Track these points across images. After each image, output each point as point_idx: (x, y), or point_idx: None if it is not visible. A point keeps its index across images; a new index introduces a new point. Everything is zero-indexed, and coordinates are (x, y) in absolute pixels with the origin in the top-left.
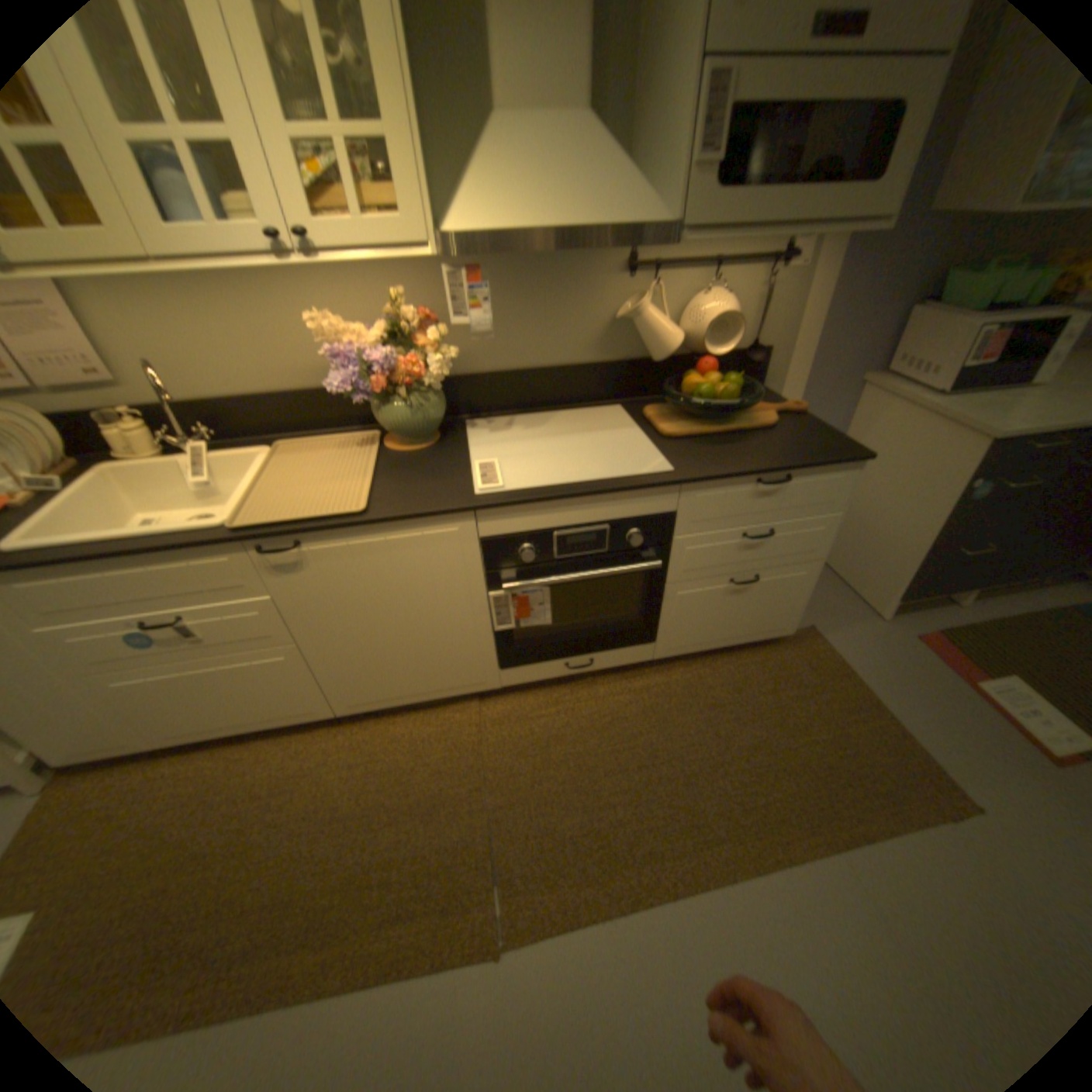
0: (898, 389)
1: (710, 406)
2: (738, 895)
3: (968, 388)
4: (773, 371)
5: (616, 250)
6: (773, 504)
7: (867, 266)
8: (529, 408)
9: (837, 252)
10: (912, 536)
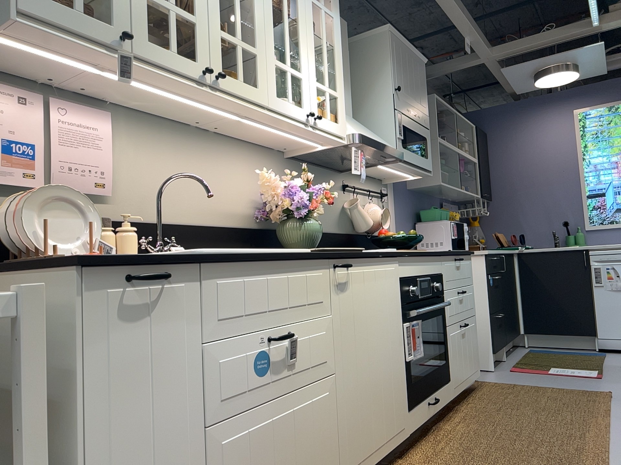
0: None
1: (406, 242)
2: (616, 440)
3: None
4: None
5: (340, 179)
6: (460, 274)
7: (401, 206)
8: None
9: (393, 198)
10: (478, 315)
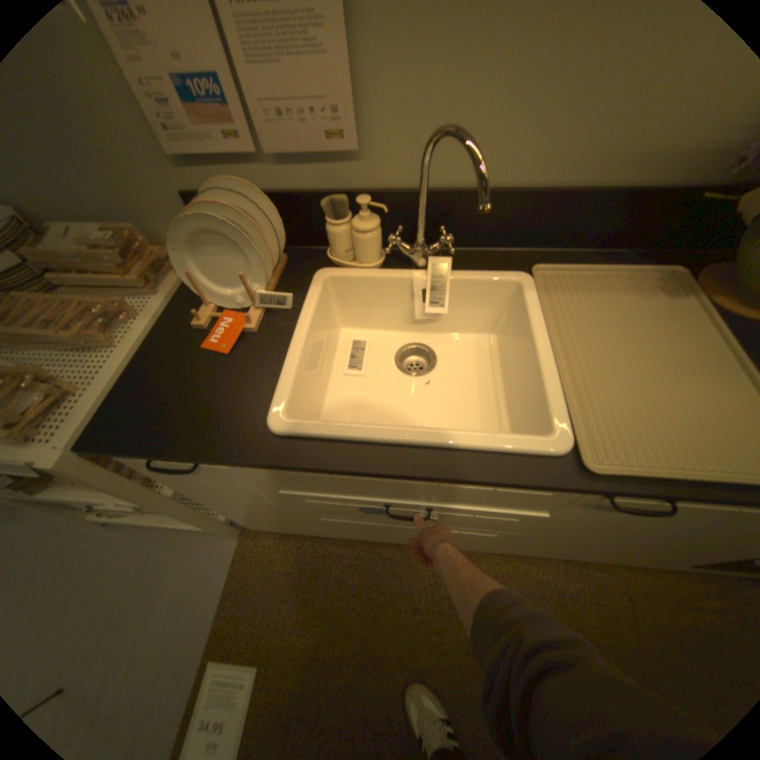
0: None
1: None
2: None
3: None
4: None
5: None
6: None
7: None
8: None
9: None
10: None
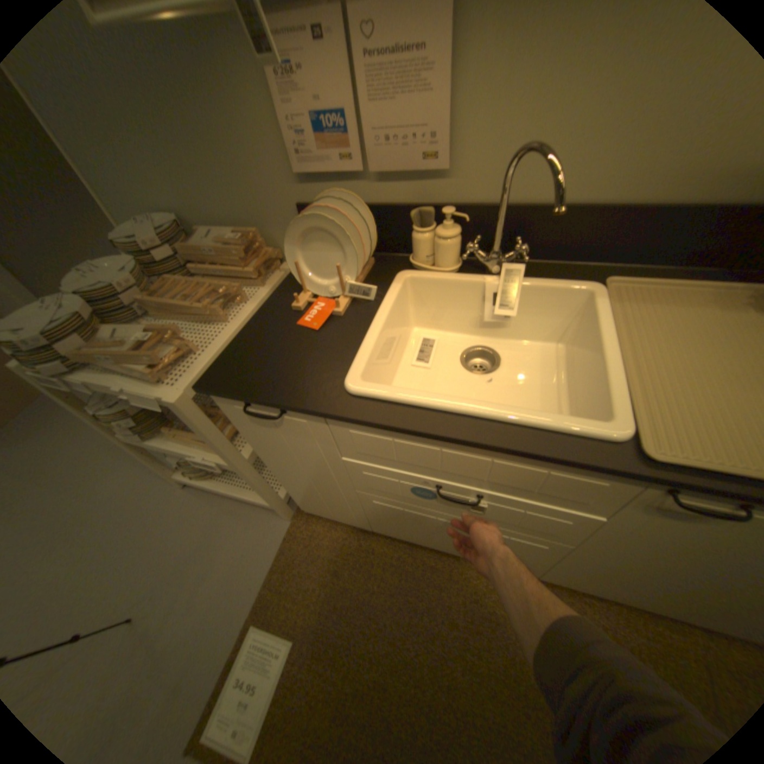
0: None
1: None
2: None
3: None
4: None
5: None
6: None
7: None
8: None
9: None
10: None
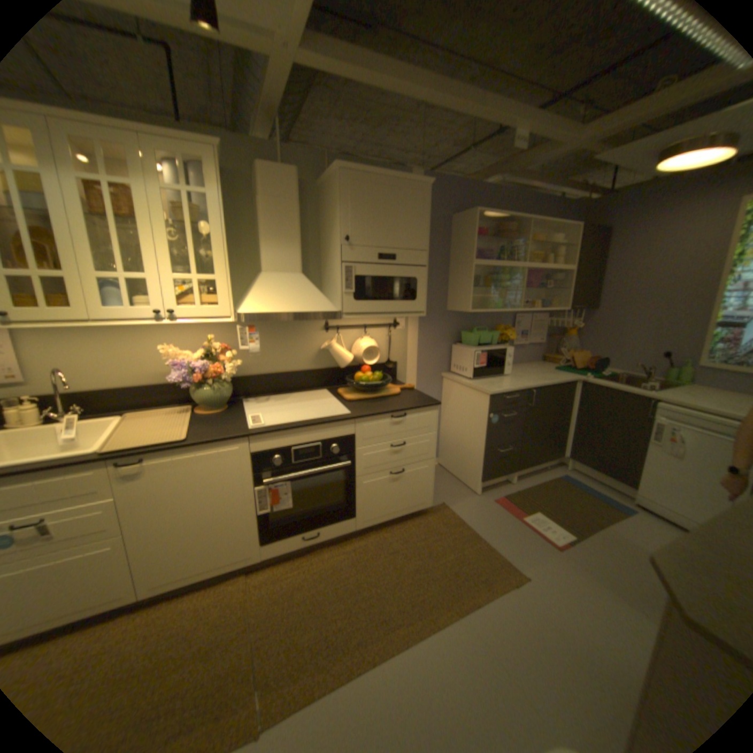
0: (454, 379)
1: (367, 386)
2: (410, 654)
3: (481, 377)
4: (399, 372)
5: (318, 321)
6: (401, 428)
7: (428, 329)
8: (278, 392)
9: (414, 324)
10: (476, 446)
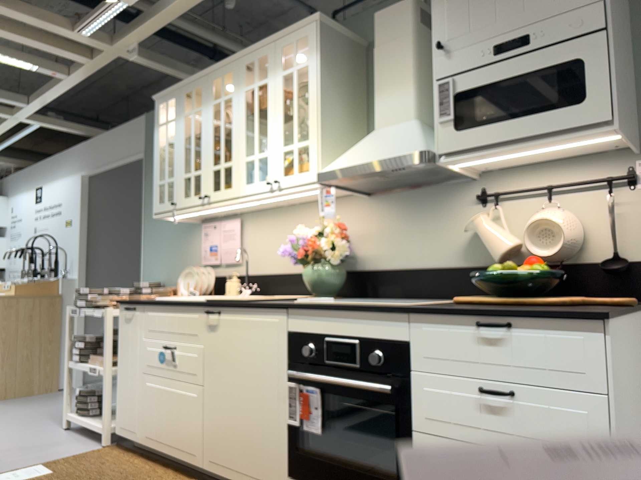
0: None
1: (501, 283)
2: None
3: None
4: None
5: (470, 189)
6: (502, 356)
7: None
8: (411, 297)
9: None
10: None
